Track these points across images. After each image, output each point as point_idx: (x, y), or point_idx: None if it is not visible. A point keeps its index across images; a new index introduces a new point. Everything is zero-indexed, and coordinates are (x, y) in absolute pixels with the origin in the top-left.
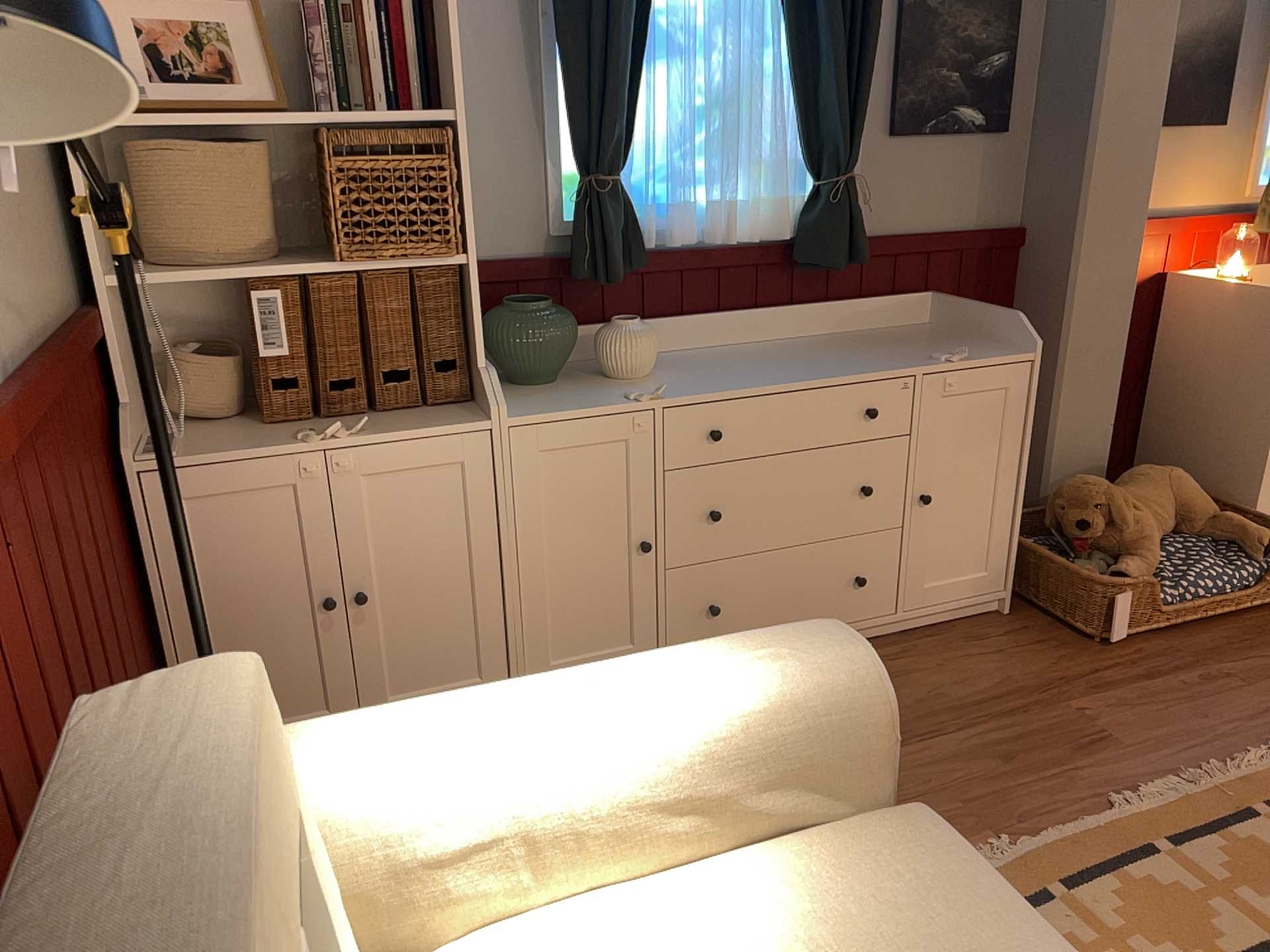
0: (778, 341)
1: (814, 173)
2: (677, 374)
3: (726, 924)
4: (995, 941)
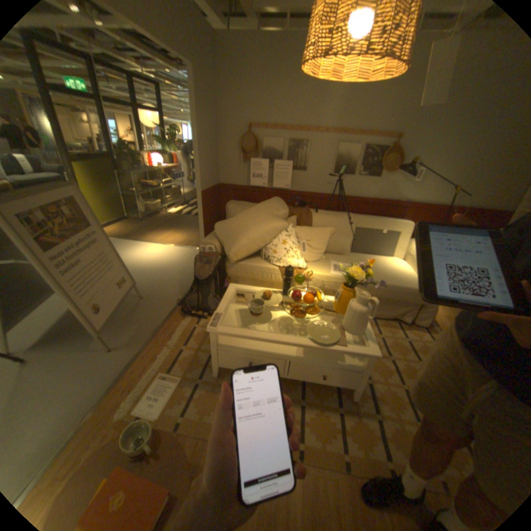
0: None
1: None
2: None
3: (406, 271)
4: (401, 282)
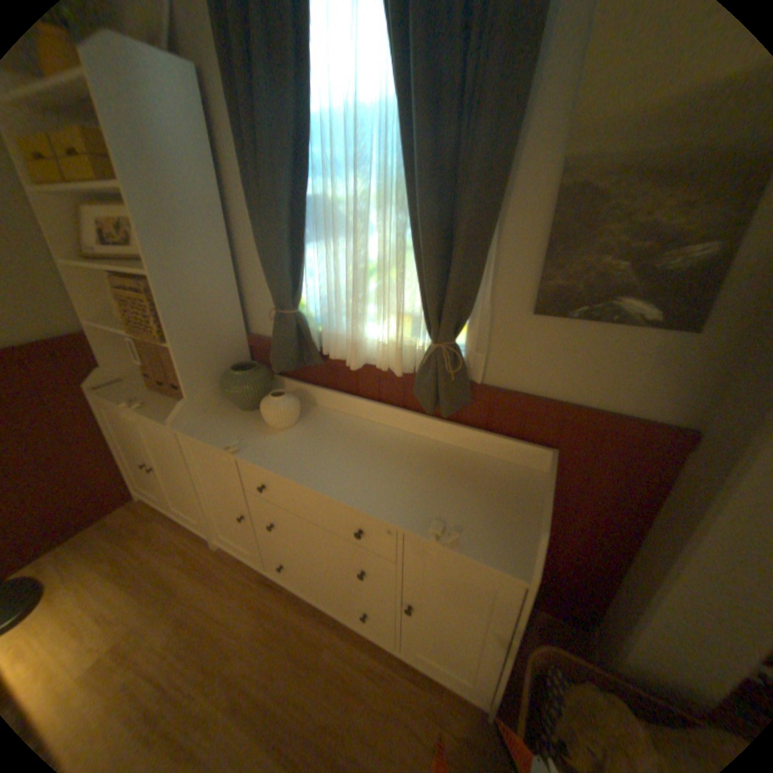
0: (411, 433)
1: (432, 331)
2: (299, 434)
3: None
4: None
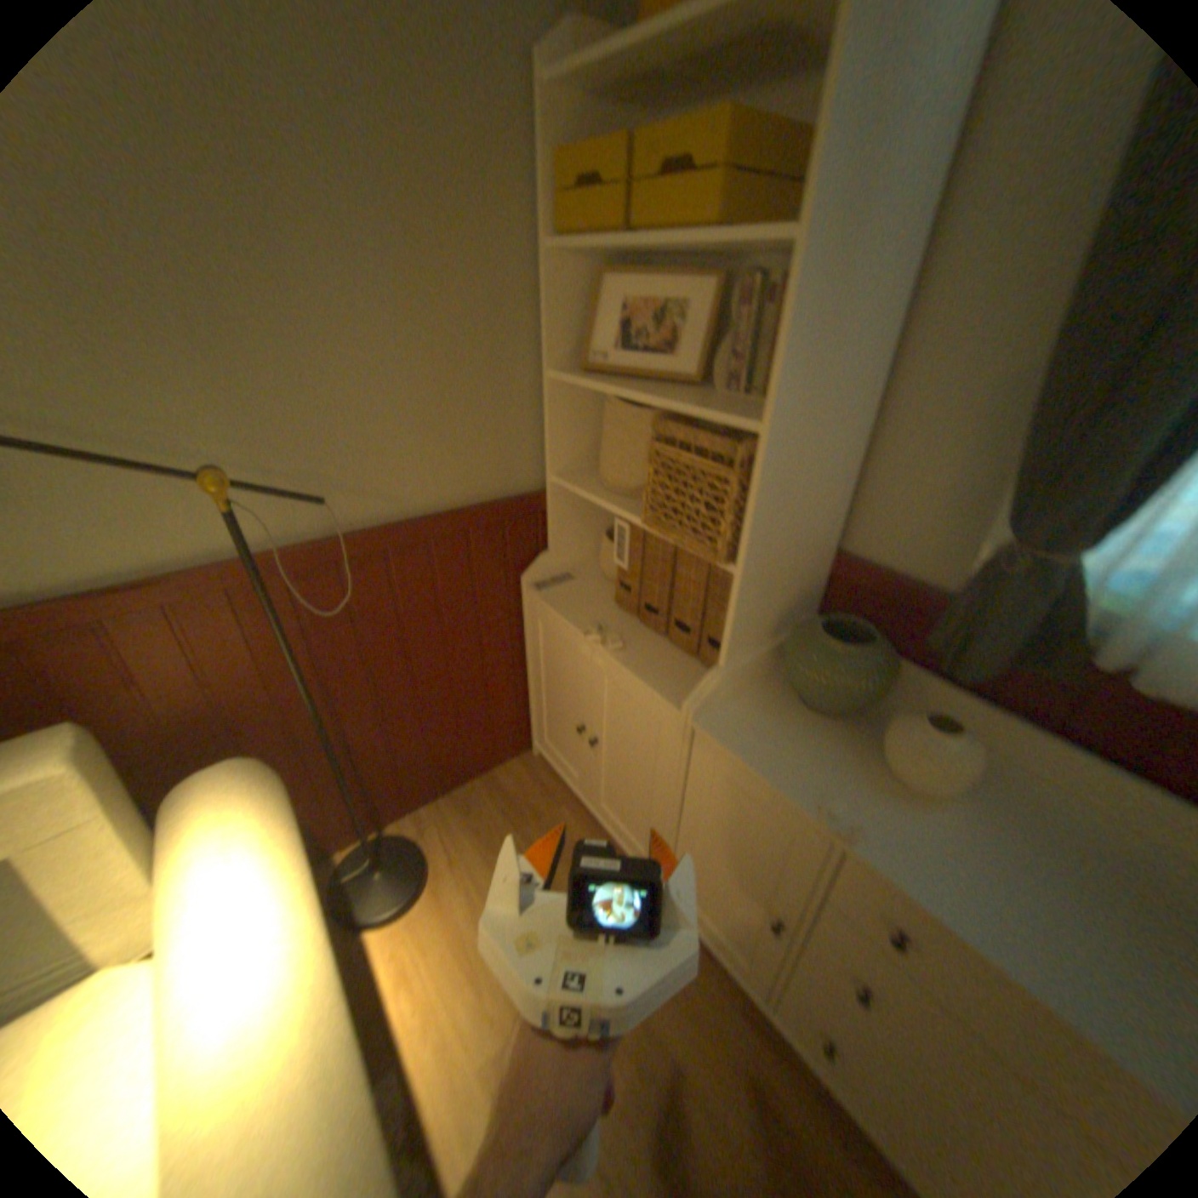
0: None
1: None
2: (986, 830)
3: None
4: None
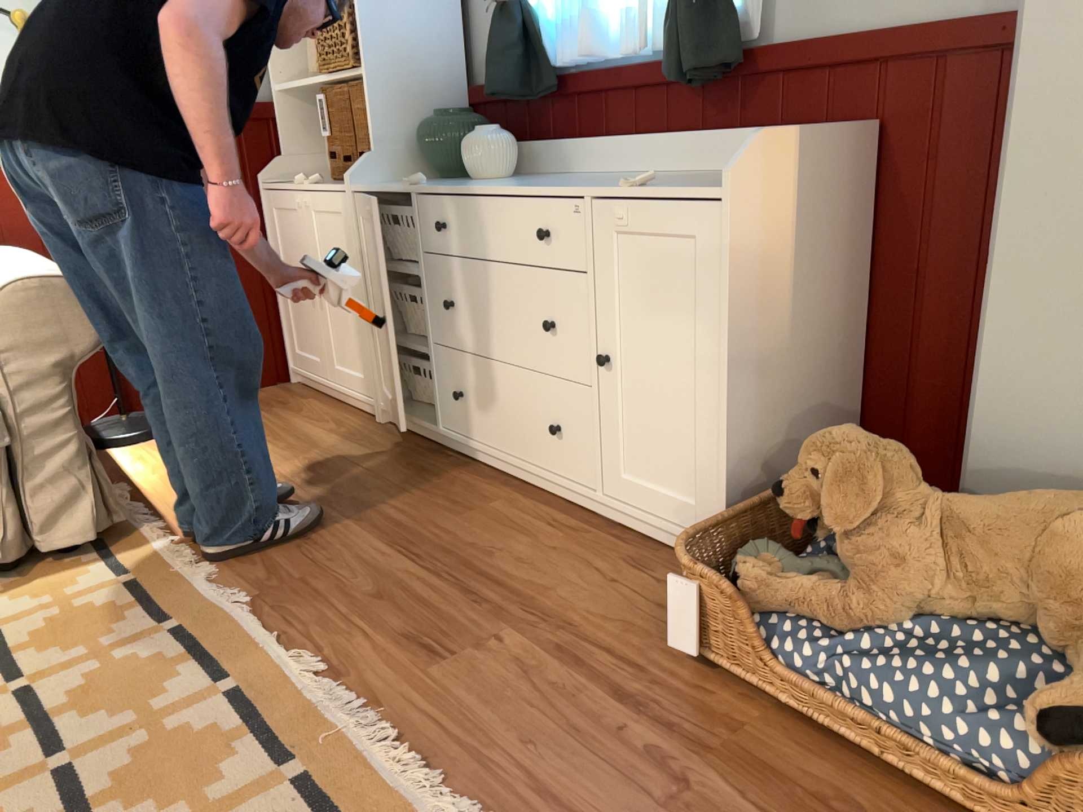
0: (668, 172)
1: None
2: (504, 180)
3: None
4: None
